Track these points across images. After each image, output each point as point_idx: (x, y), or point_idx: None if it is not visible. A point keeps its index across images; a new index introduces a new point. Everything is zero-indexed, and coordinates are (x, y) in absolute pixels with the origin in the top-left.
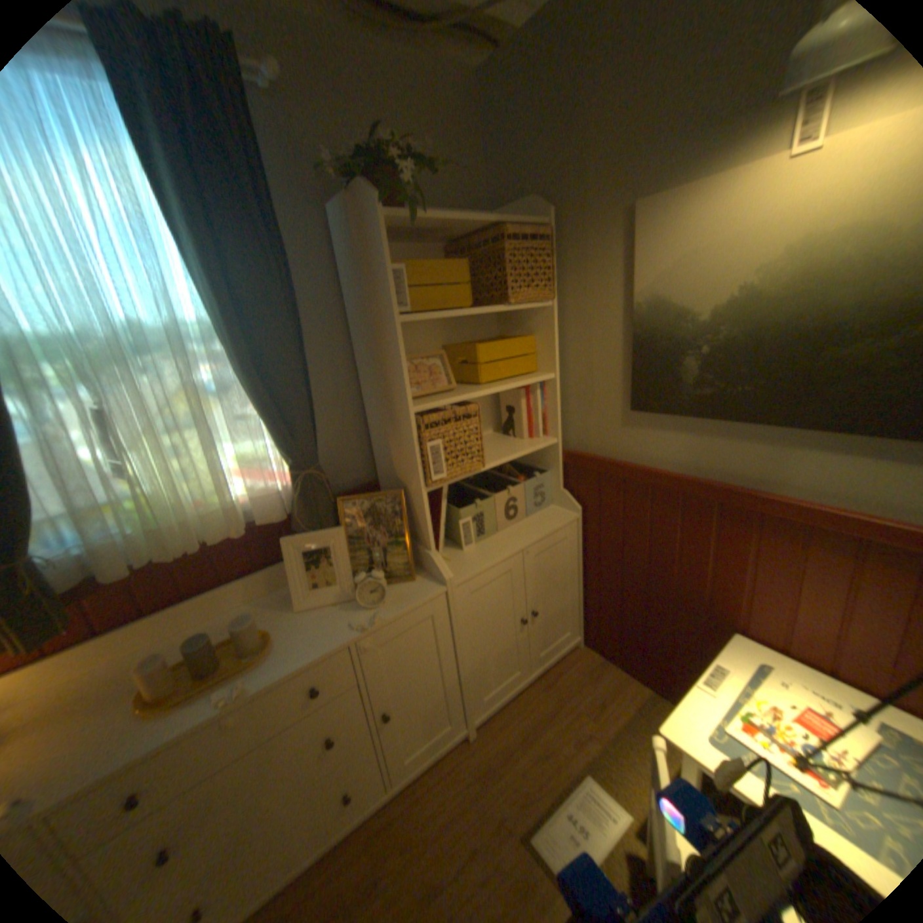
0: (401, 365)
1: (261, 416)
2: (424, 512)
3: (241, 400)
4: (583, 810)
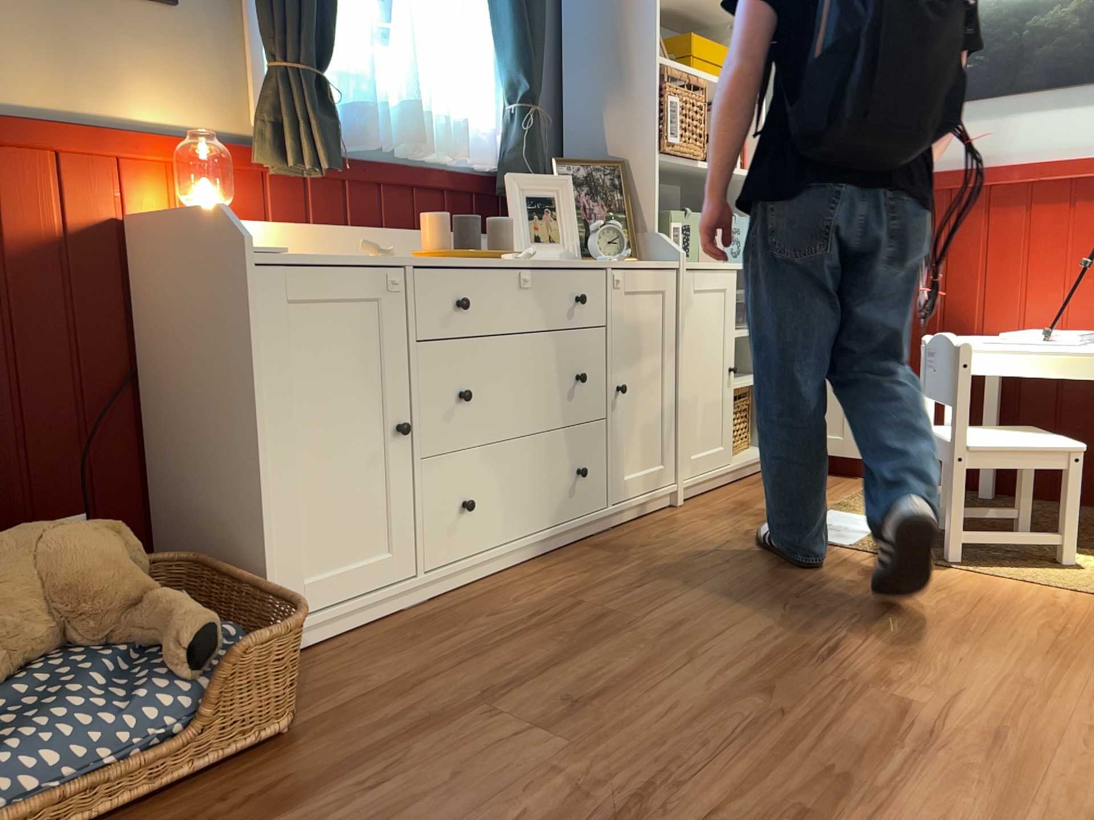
0: (651, 7)
1: (505, 33)
2: (651, 183)
3: (480, 15)
4: (835, 520)
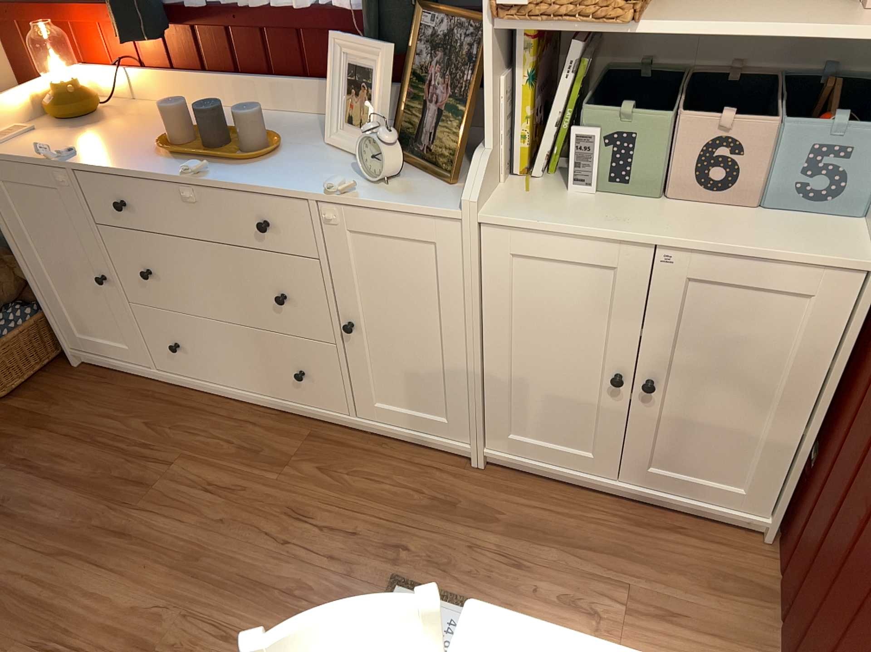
0: None
1: None
2: (486, 77)
3: None
4: None
